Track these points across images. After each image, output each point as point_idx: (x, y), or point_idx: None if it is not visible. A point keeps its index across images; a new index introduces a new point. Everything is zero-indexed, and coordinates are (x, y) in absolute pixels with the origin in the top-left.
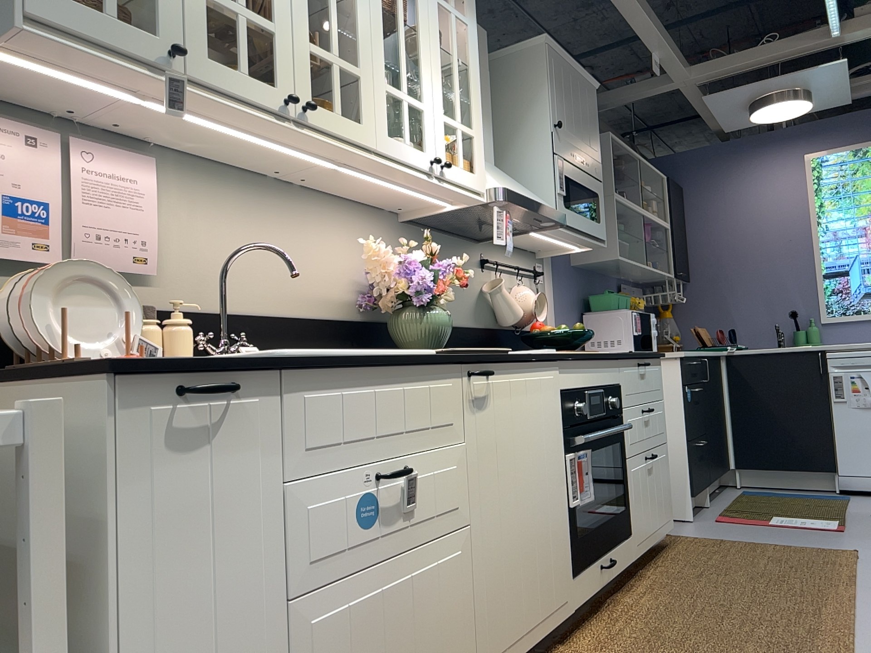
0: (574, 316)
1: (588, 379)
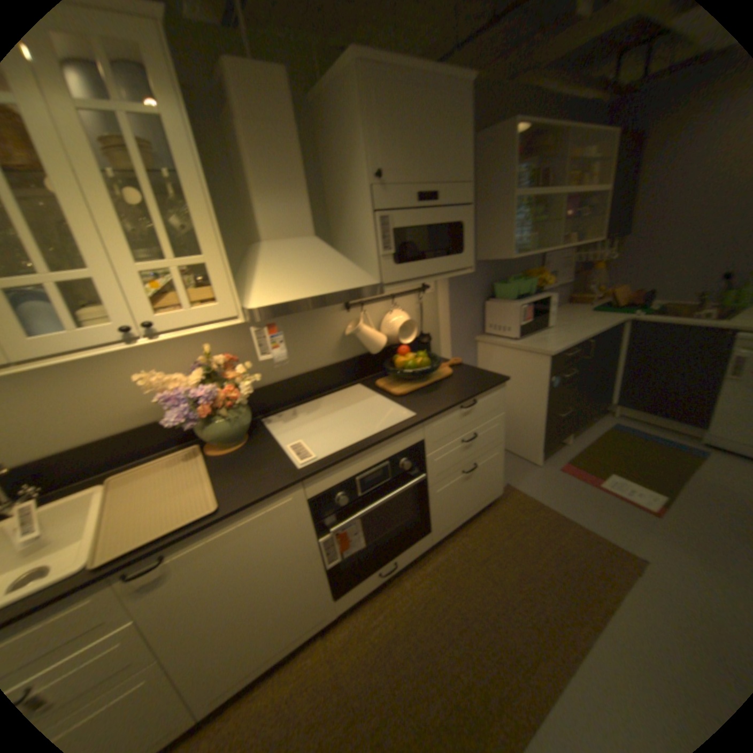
0: (474, 304)
1: (362, 466)
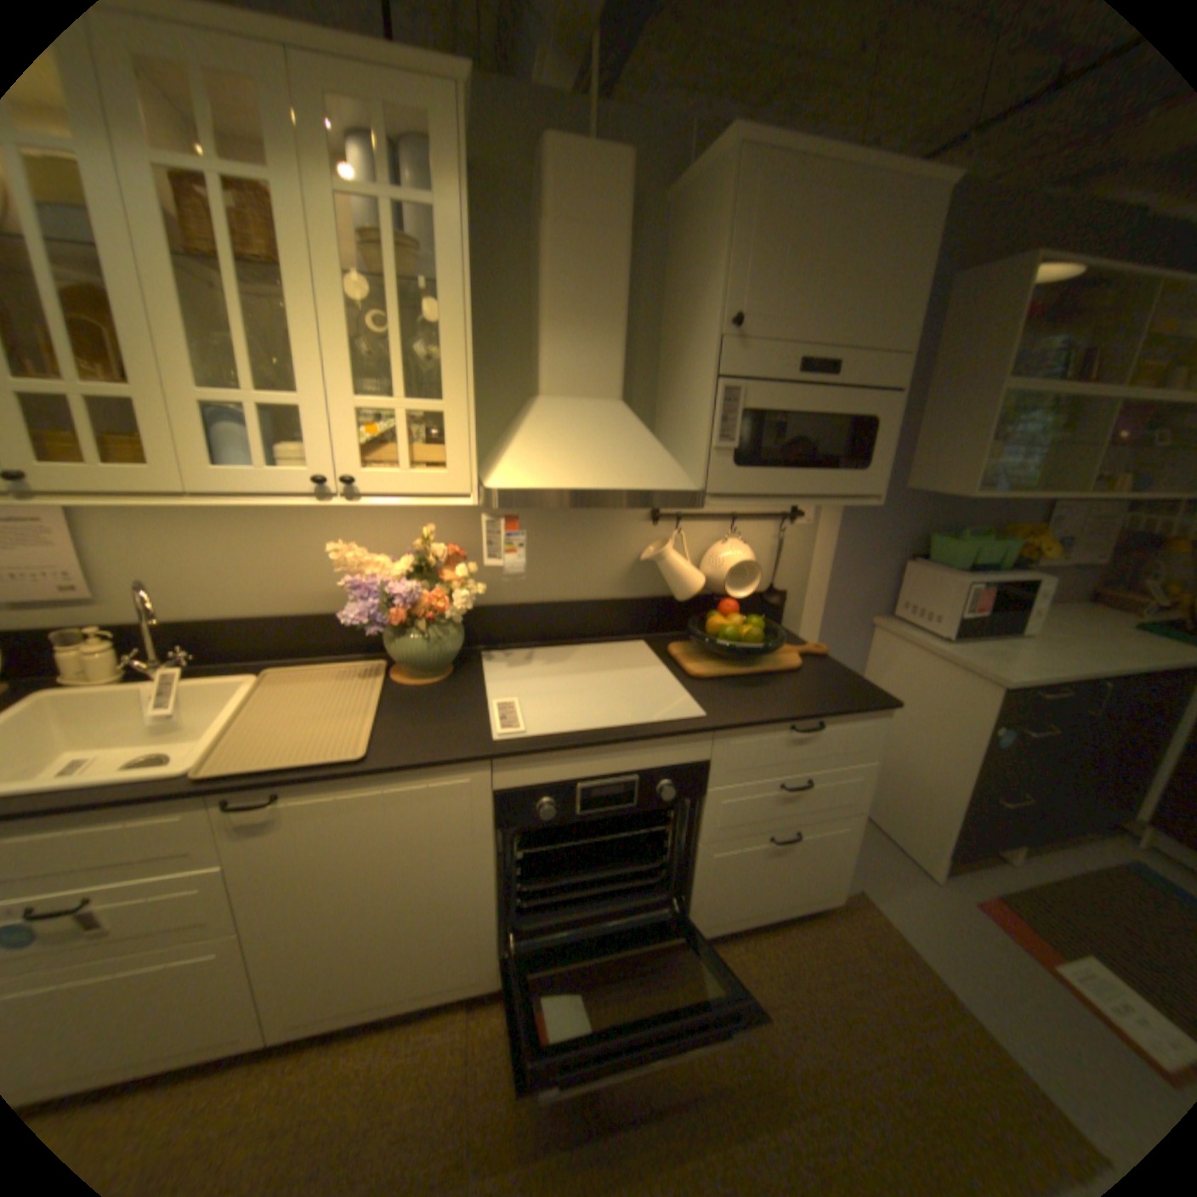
0: (883, 562)
1: (590, 769)
